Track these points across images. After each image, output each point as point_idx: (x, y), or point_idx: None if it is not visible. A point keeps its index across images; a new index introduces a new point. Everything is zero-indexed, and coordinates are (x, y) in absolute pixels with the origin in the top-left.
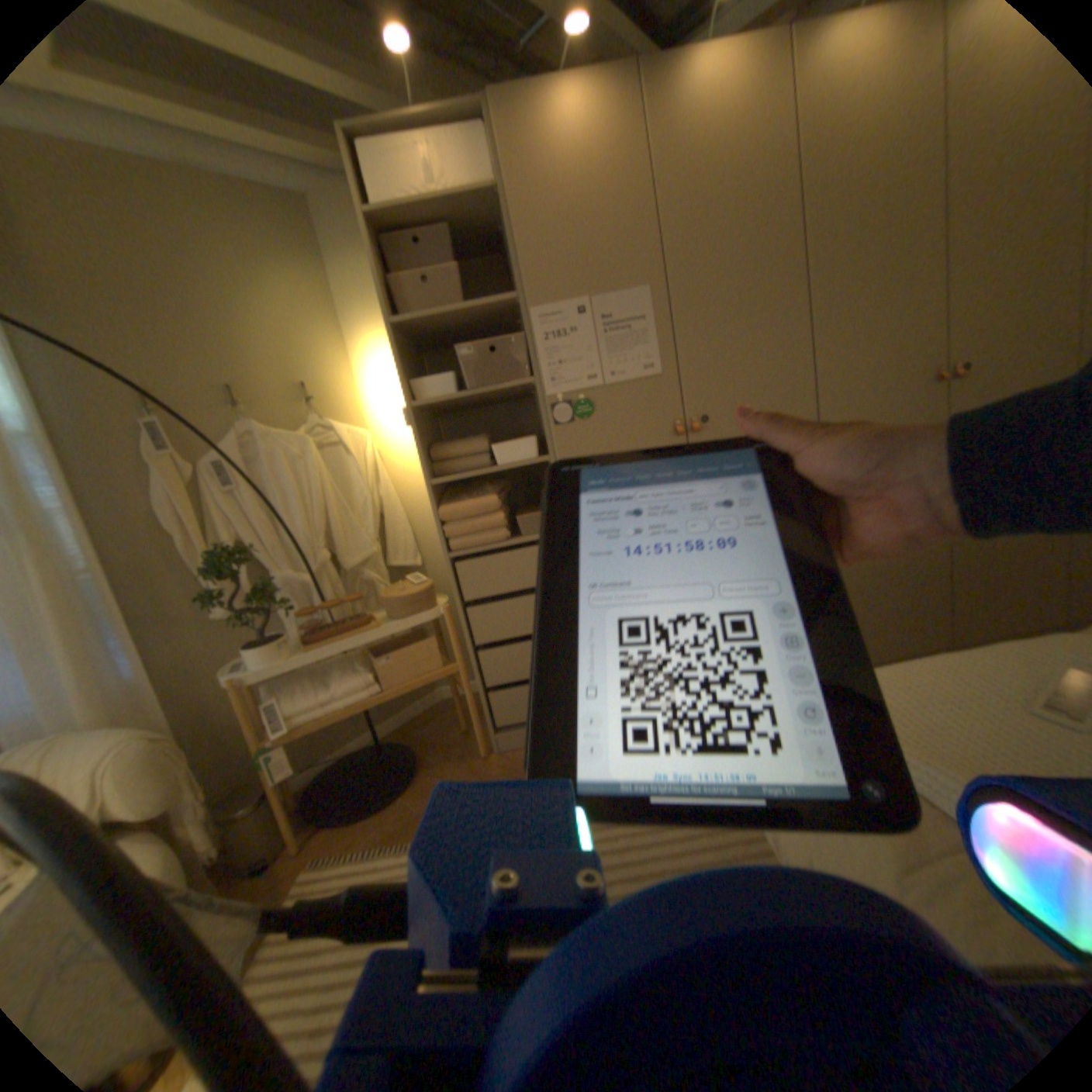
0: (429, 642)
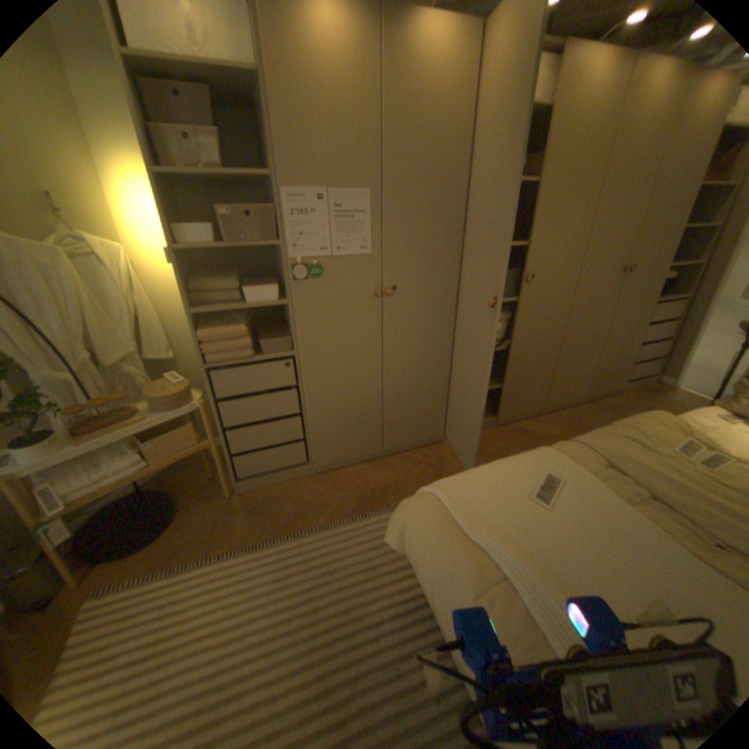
0: (188, 429)
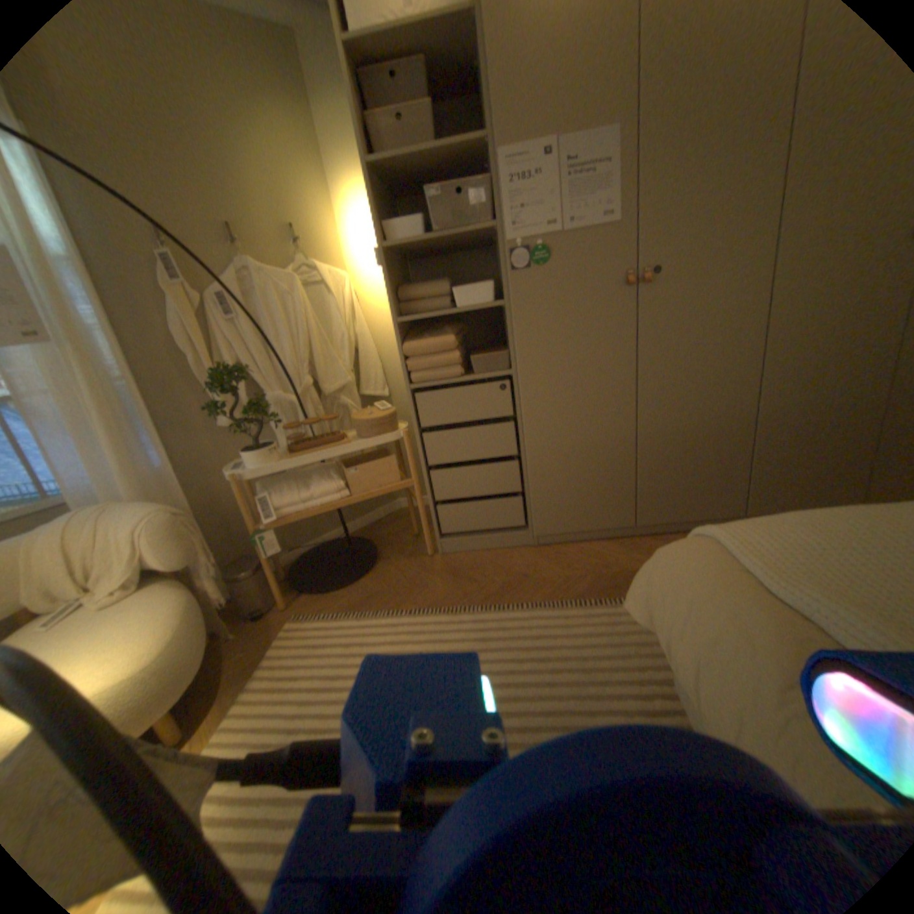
0: (390, 459)
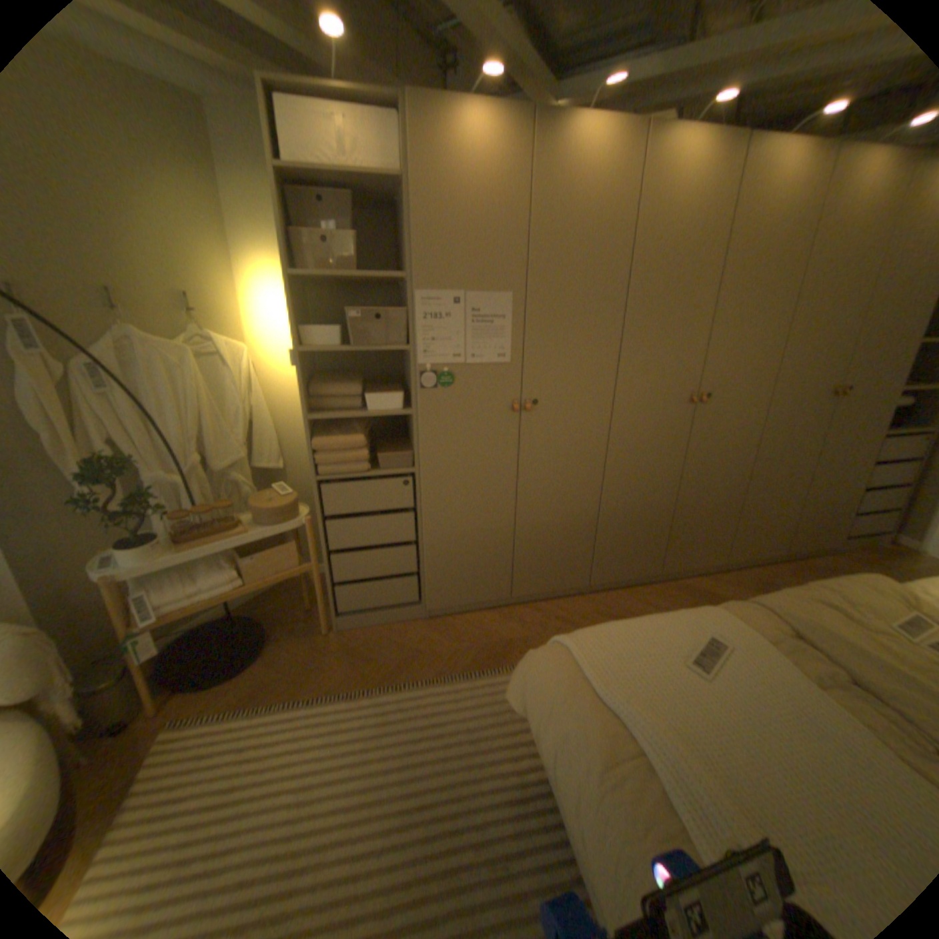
0: (290, 547)
